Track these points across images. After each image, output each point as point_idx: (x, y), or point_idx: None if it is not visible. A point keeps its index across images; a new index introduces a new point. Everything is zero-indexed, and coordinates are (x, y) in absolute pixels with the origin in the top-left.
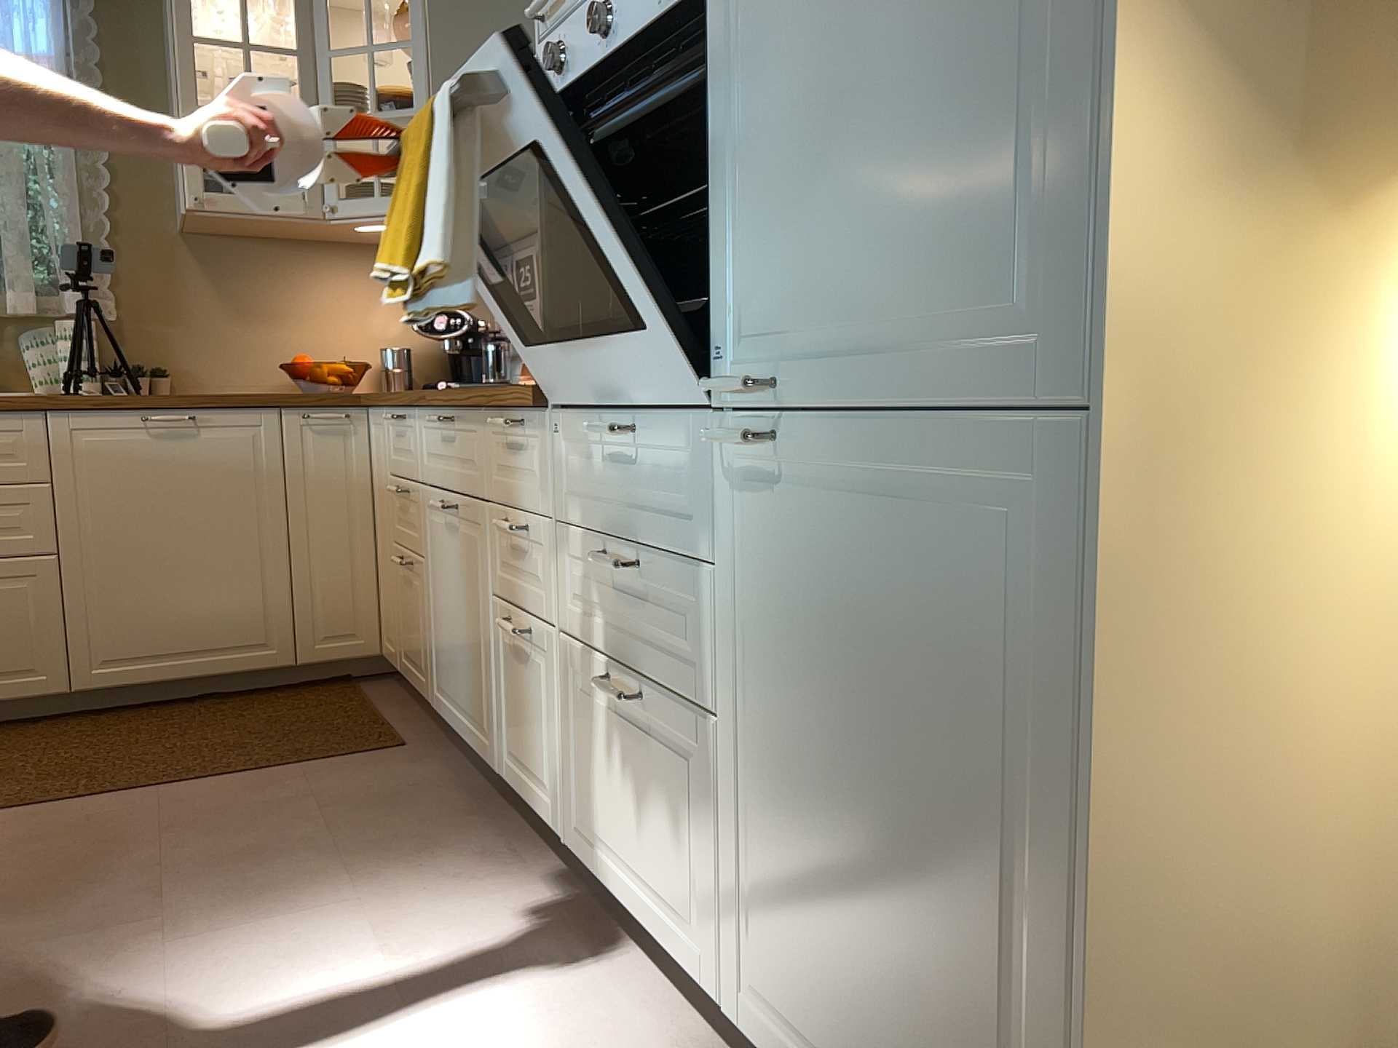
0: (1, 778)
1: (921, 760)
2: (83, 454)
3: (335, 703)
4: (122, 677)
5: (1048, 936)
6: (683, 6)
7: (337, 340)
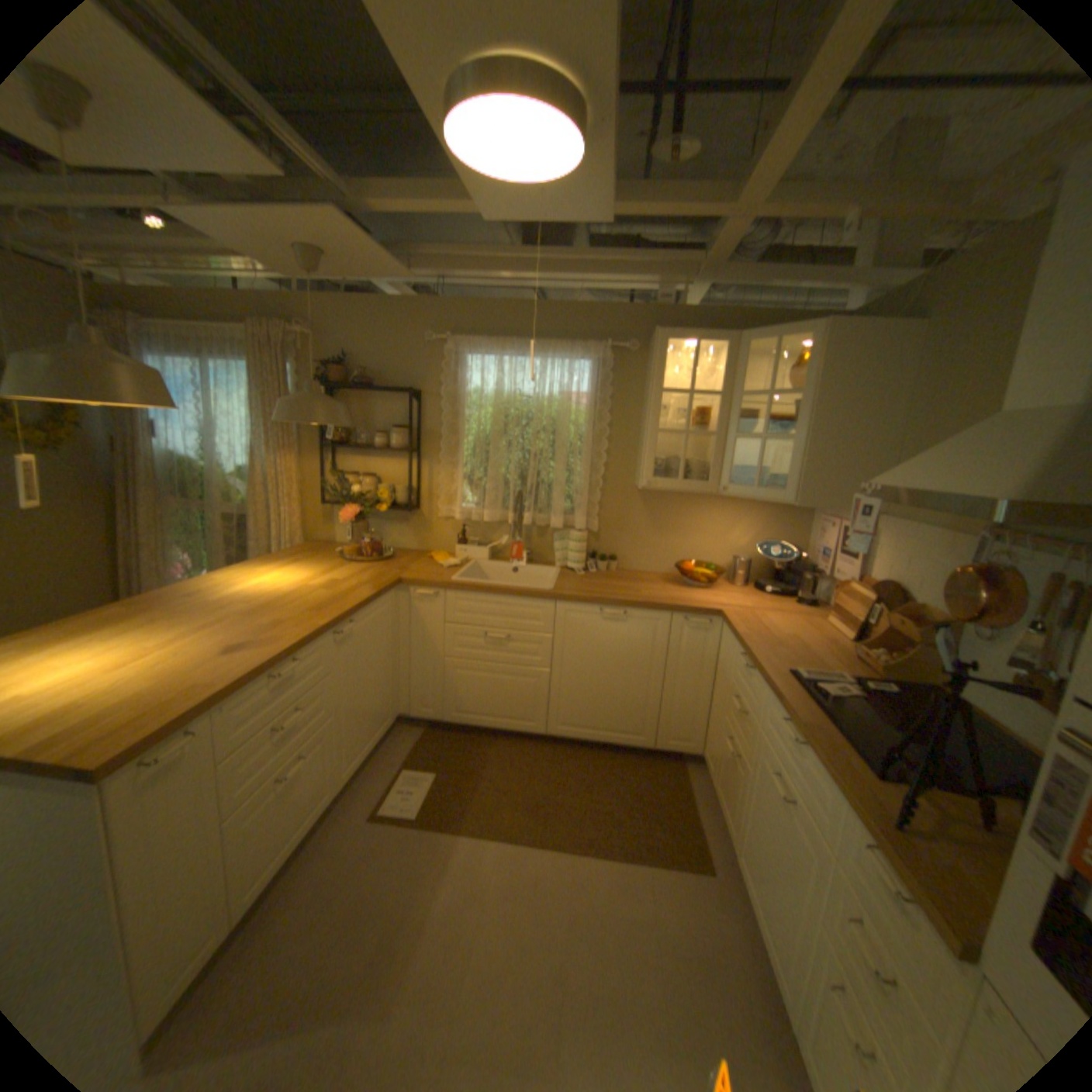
0: (507, 800)
1: None
2: (569, 623)
3: (673, 788)
4: (569, 734)
5: None
6: None
7: (708, 548)
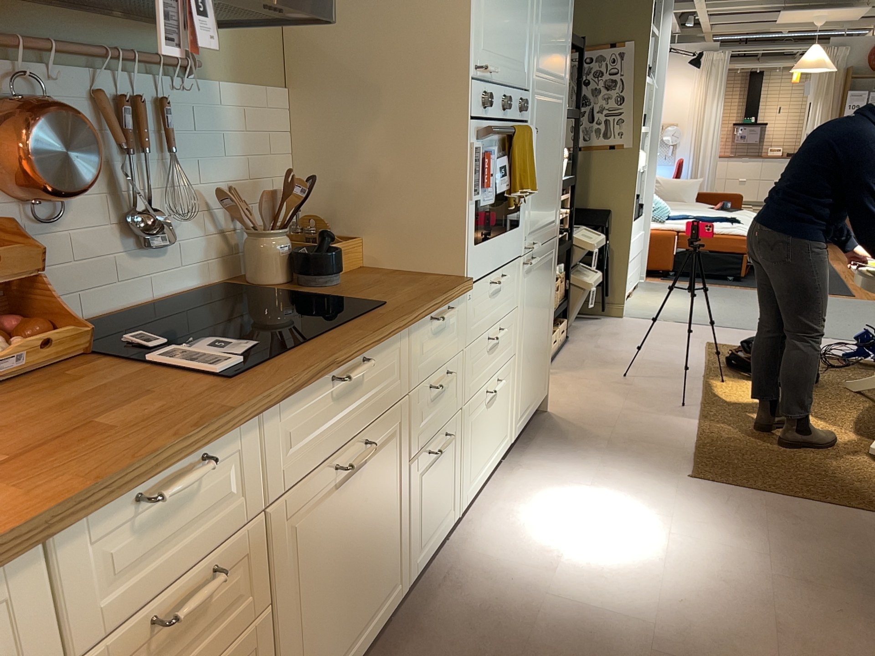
0: None
1: (543, 312)
2: None
3: None
4: None
5: (549, 324)
6: (522, 121)
7: None
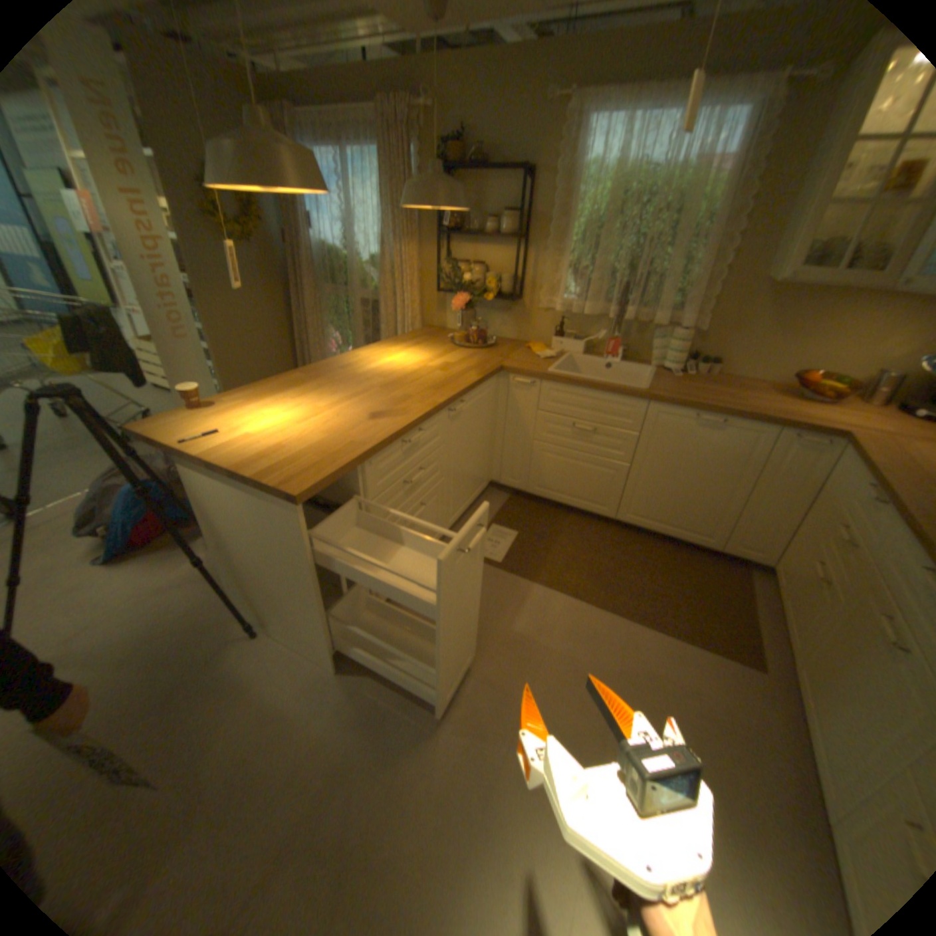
0: (575, 564)
1: None
2: (659, 424)
3: (734, 589)
4: (637, 522)
5: None
6: None
7: (846, 357)
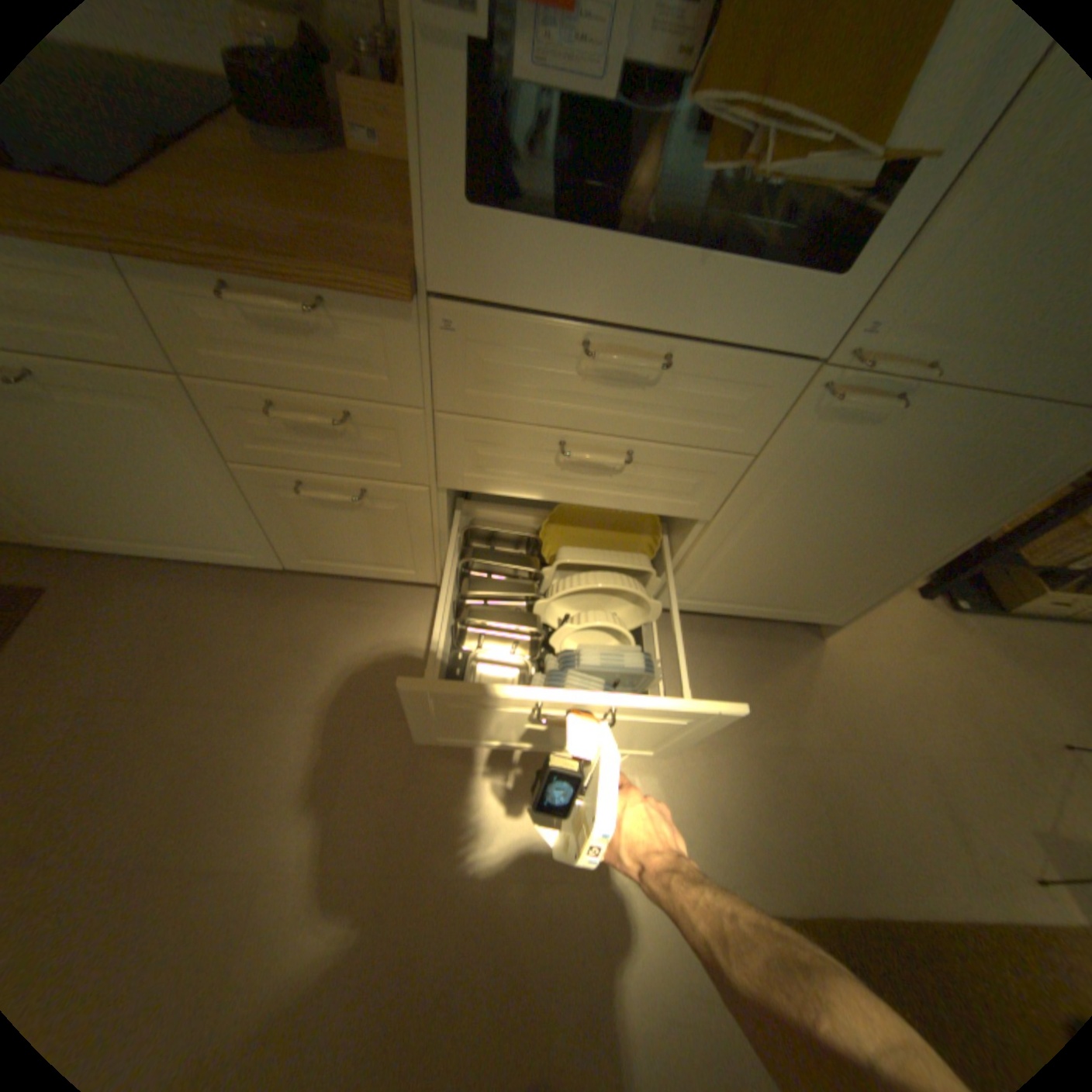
0: None
1: (897, 522)
2: None
3: None
4: None
5: (925, 555)
6: None
7: None
